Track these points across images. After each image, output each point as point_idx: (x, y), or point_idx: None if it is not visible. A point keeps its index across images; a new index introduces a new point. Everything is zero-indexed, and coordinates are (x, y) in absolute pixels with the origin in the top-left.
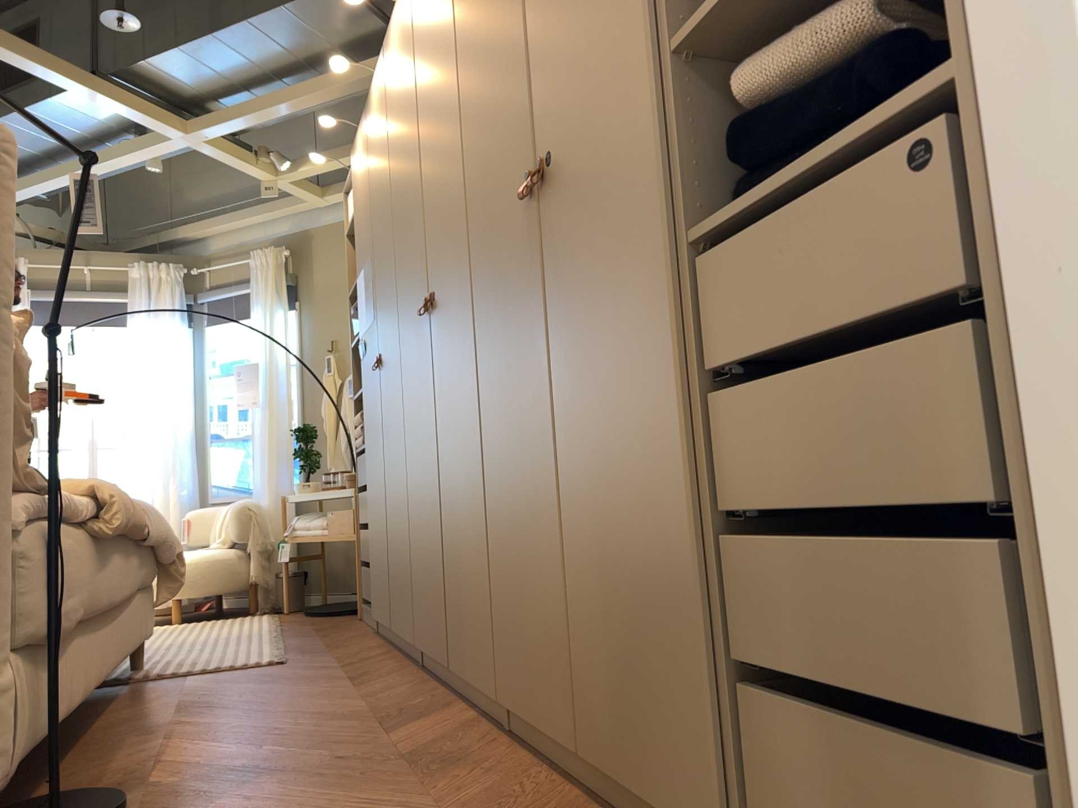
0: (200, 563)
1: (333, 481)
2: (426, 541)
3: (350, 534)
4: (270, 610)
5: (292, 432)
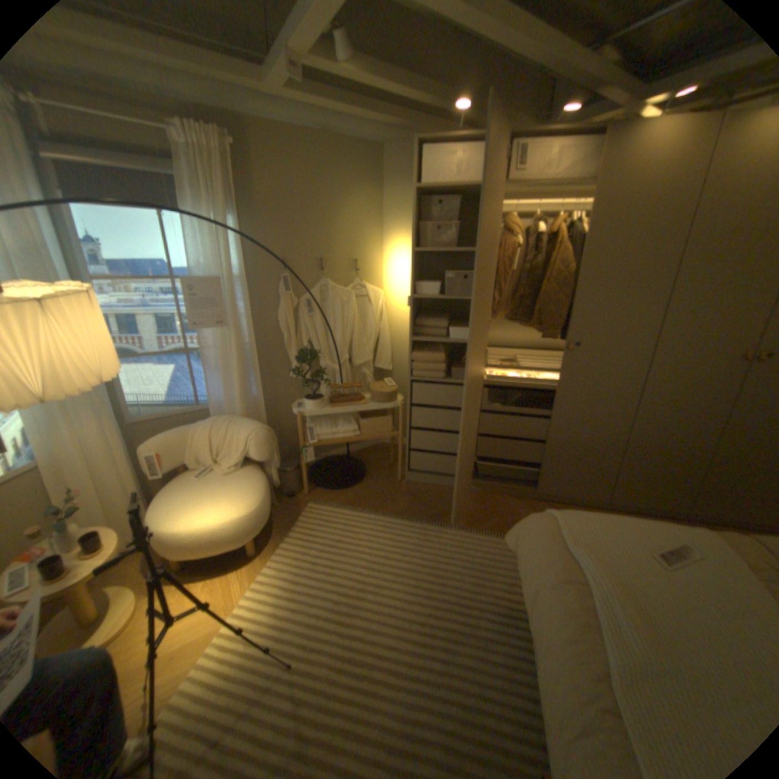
0: (263, 504)
1: (331, 394)
2: (659, 465)
3: (387, 436)
4: (282, 504)
5: (244, 348)
